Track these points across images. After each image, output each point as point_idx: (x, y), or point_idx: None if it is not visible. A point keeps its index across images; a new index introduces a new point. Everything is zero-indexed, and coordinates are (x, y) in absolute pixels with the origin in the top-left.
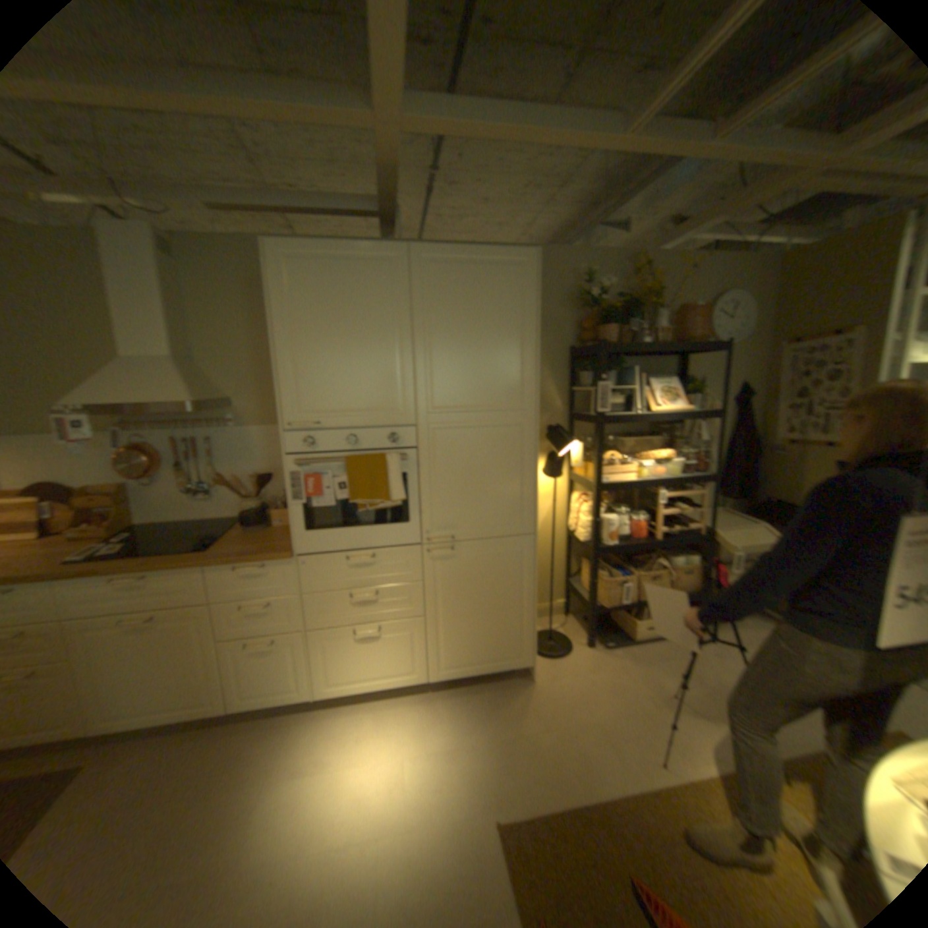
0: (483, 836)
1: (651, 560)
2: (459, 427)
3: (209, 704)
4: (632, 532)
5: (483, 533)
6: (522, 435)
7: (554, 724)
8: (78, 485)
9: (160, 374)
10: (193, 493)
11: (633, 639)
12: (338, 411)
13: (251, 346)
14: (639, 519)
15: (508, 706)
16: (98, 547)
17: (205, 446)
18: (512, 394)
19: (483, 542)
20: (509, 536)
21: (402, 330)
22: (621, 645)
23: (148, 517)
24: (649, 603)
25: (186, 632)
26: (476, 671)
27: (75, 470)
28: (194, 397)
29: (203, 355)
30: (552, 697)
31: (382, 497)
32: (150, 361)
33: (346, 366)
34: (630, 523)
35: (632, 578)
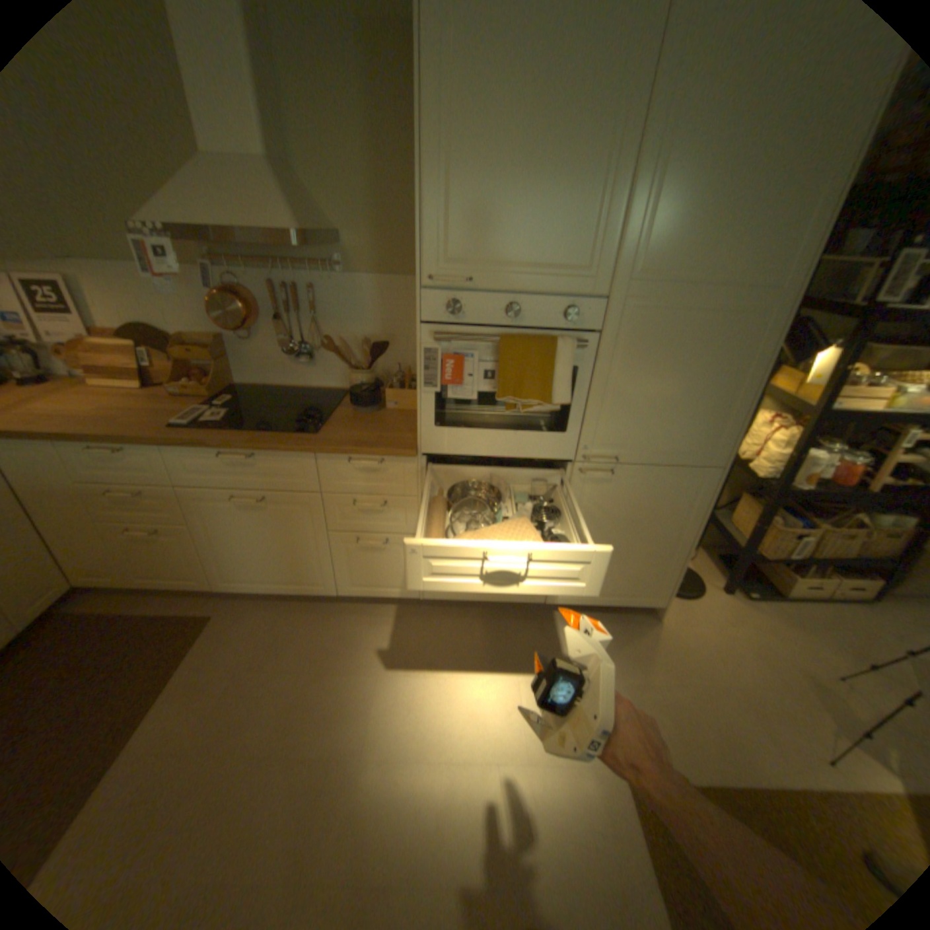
0: (615, 792)
1: (843, 512)
2: (674, 306)
3: (323, 584)
4: (839, 476)
5: (659, 459)
6: (765, 328)
7: (690, 680)
8: (176, 330)
9: (258, 185)
10: (297, 354)
11: (785, 595)
12: (502, 263)
13: (370, 149)
14: (859, 463)
15: (633, 646)
16: (204, 410)
17: (311, 296)
18: (775, 259)
19: (655, 470)
20: (691, 467)
21: (631, 122)
22: (770, 599)
23: (252, 377)
24: (824, 562)
25: (300, 516)
26: (602, 602)
27: (171, 311)
28: (302, 224)
29: (307, 161)
30: (686, 646)
31: (545, 398)
32: (243, 162)
33: (527, 185)
34: (842, 465)
35: (815, 531)
